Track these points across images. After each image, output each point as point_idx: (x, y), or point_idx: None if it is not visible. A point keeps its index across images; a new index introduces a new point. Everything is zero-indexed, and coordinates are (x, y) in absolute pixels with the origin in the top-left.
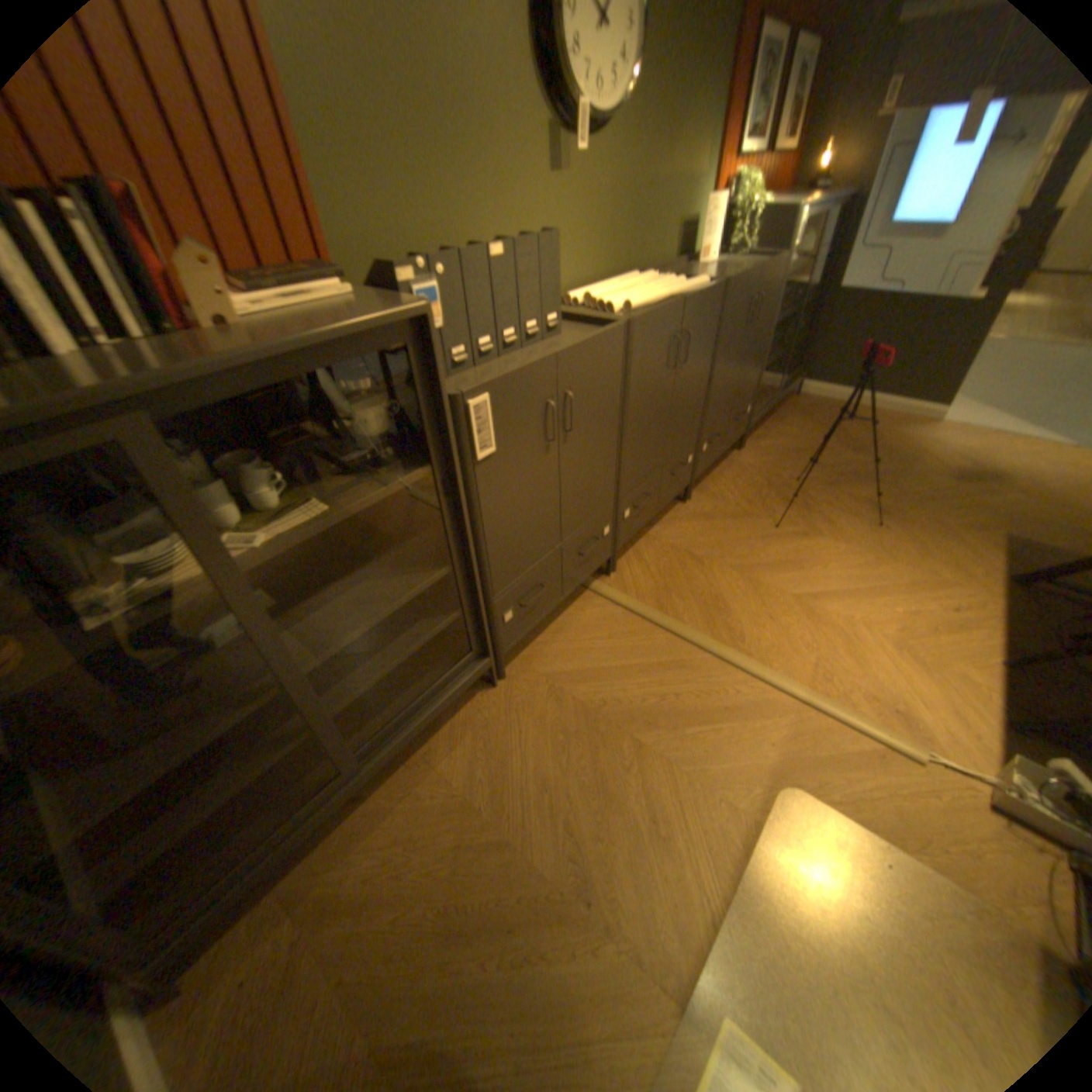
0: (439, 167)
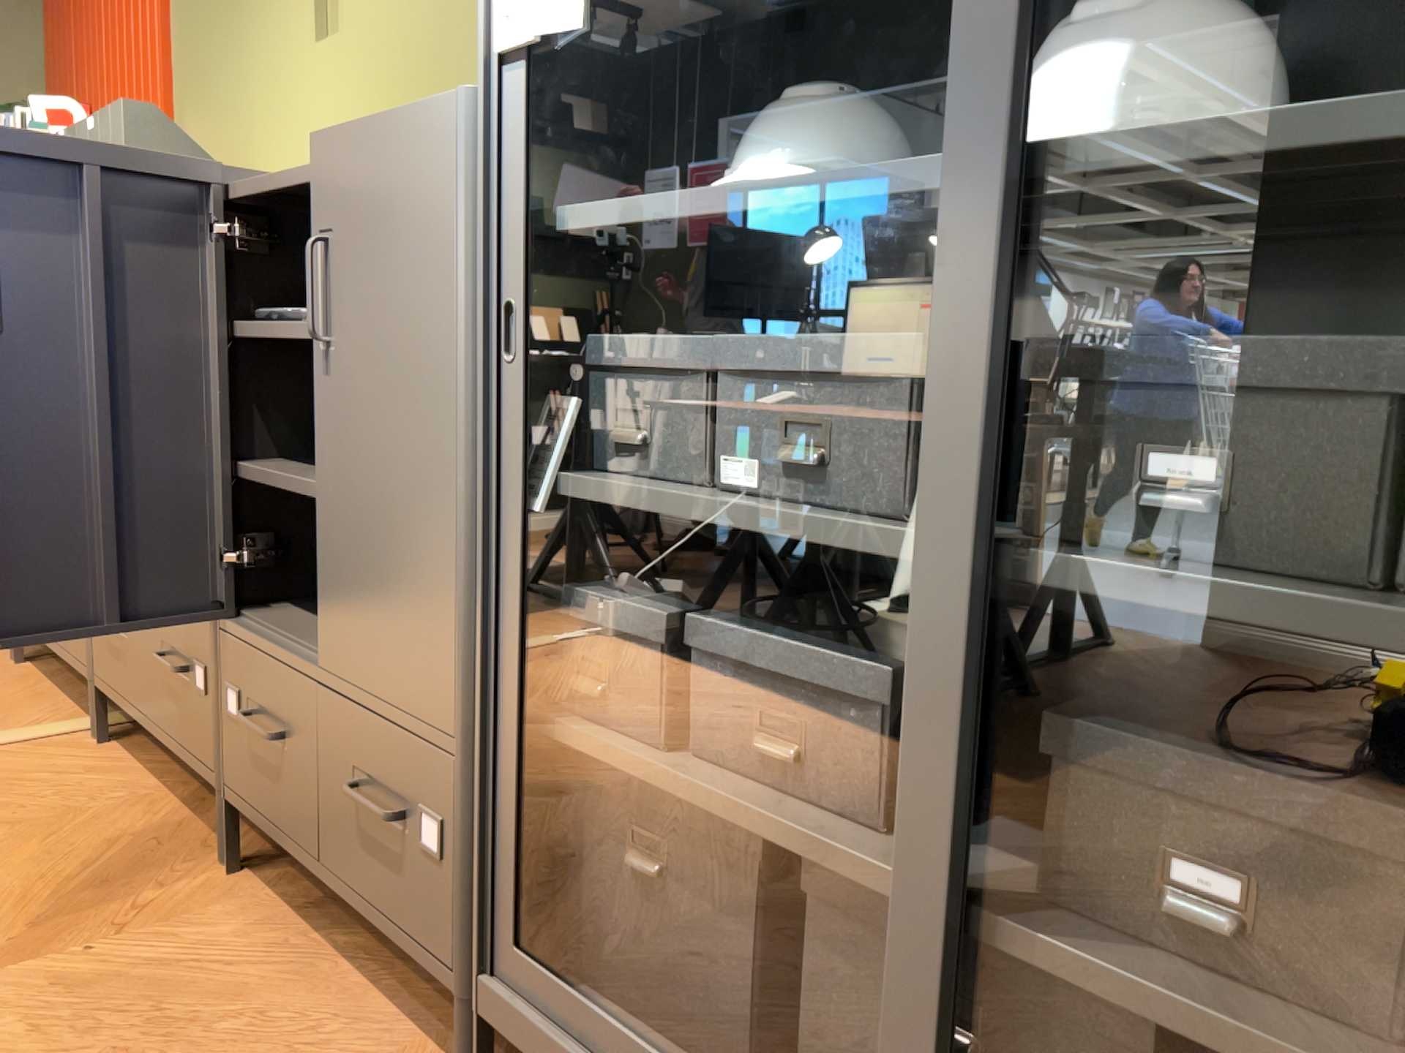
0: (230, 69)
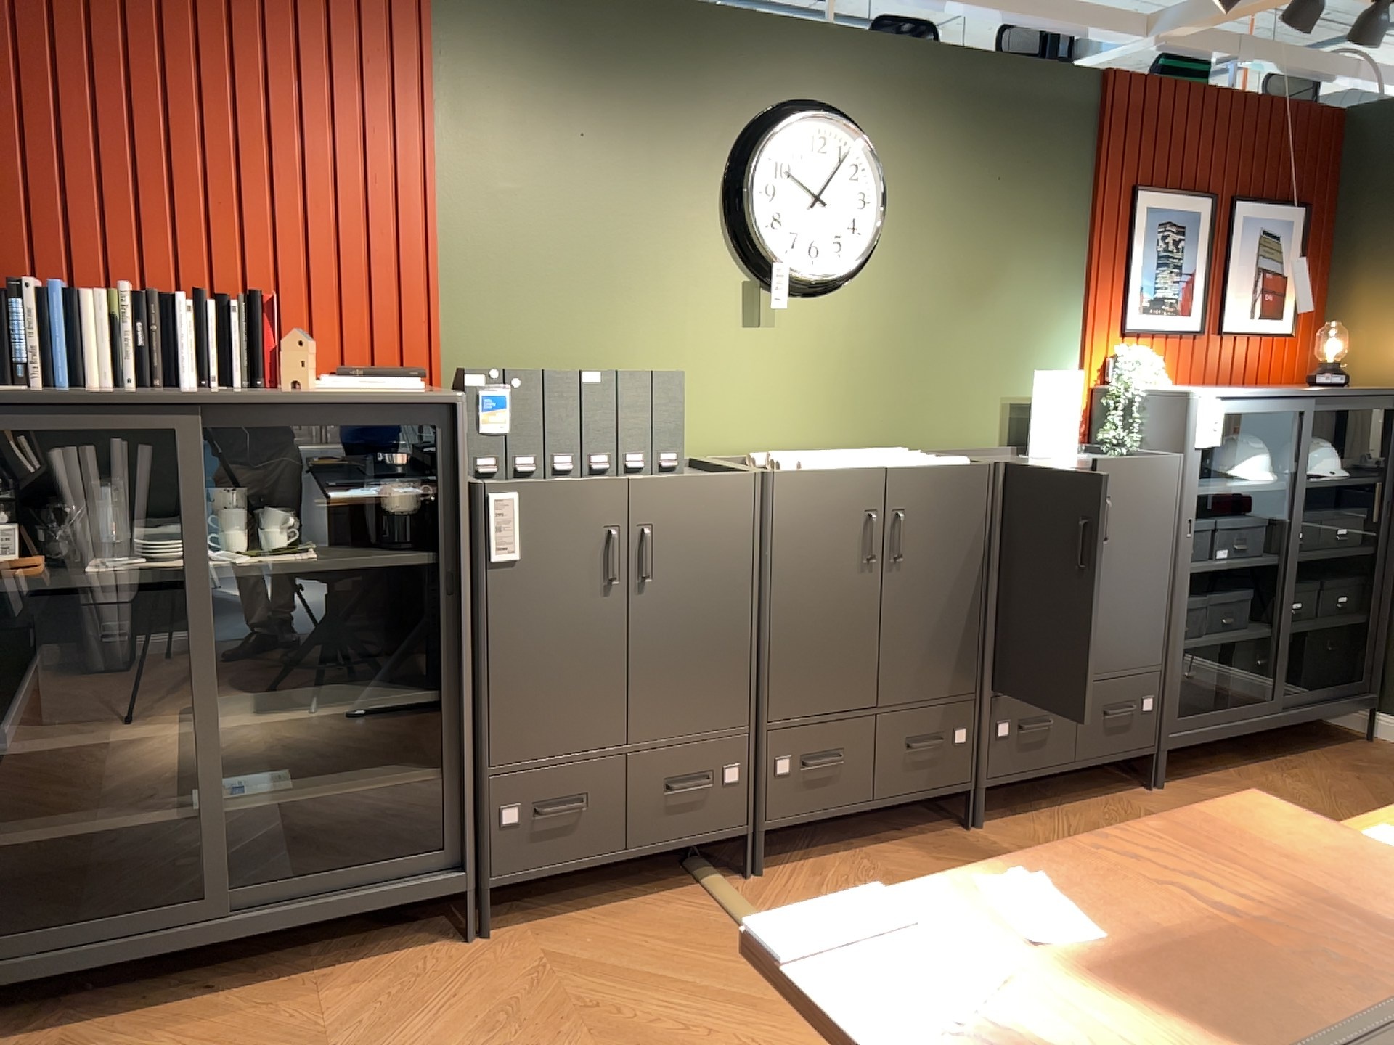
0: (586, 310)
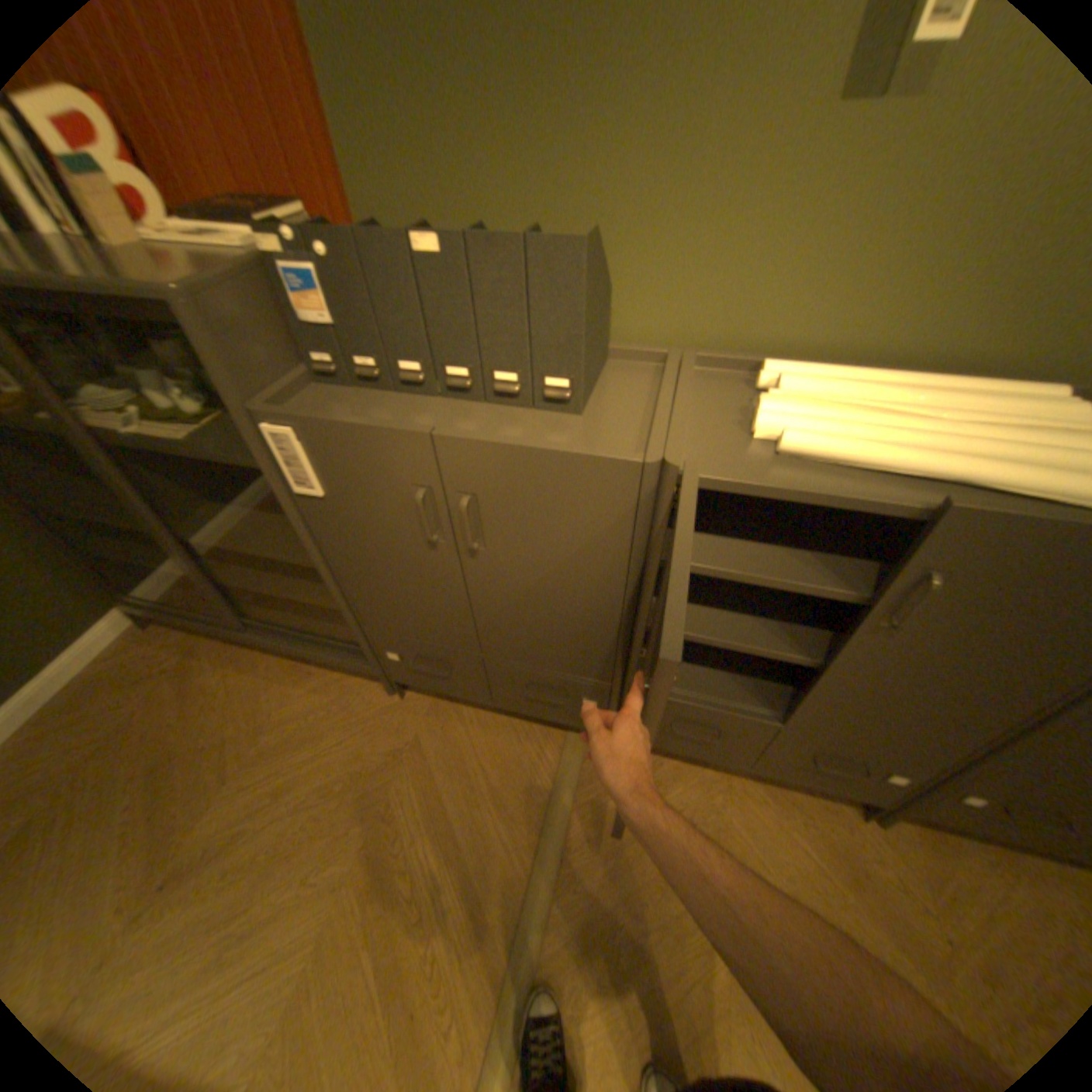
0: (528, 79)
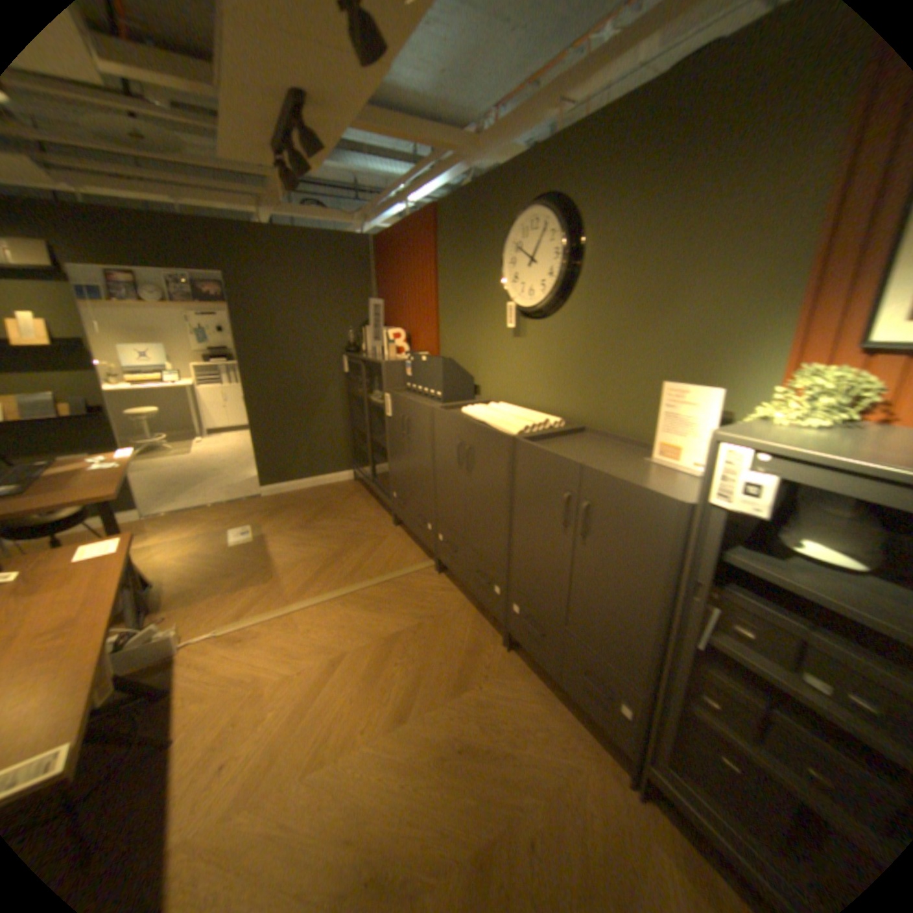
0: (466, 330)
